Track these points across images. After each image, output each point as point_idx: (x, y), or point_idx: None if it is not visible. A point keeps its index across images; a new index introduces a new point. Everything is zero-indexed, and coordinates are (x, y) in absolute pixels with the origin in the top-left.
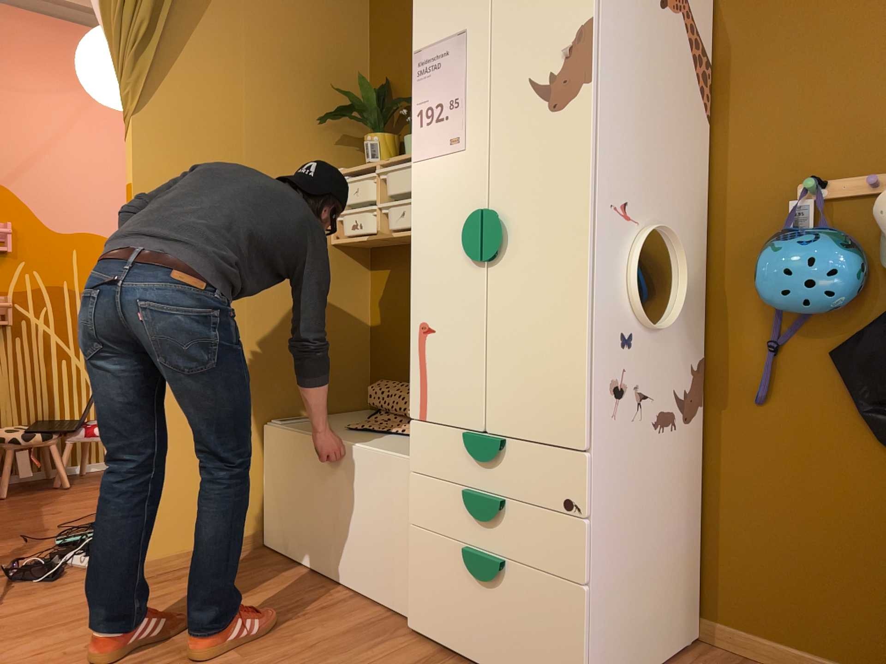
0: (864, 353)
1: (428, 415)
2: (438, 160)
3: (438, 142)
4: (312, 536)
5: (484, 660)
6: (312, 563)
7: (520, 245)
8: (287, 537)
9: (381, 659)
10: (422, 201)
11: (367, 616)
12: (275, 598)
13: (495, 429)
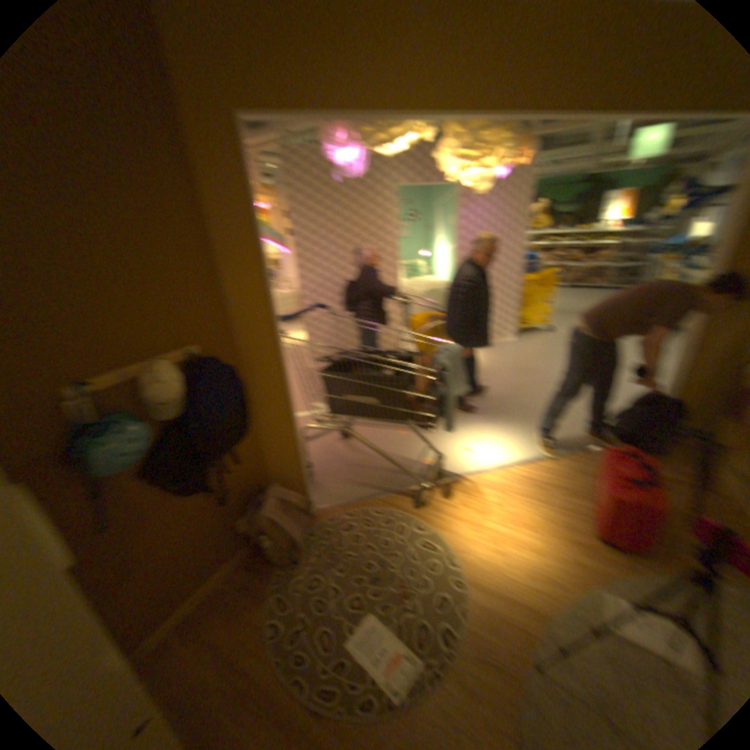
0: (155, 466)
1: None
2: None
3: None
4: None
5: None
6: None
7: None
8: None
9: None
10: None
11: None
12: None
13: None
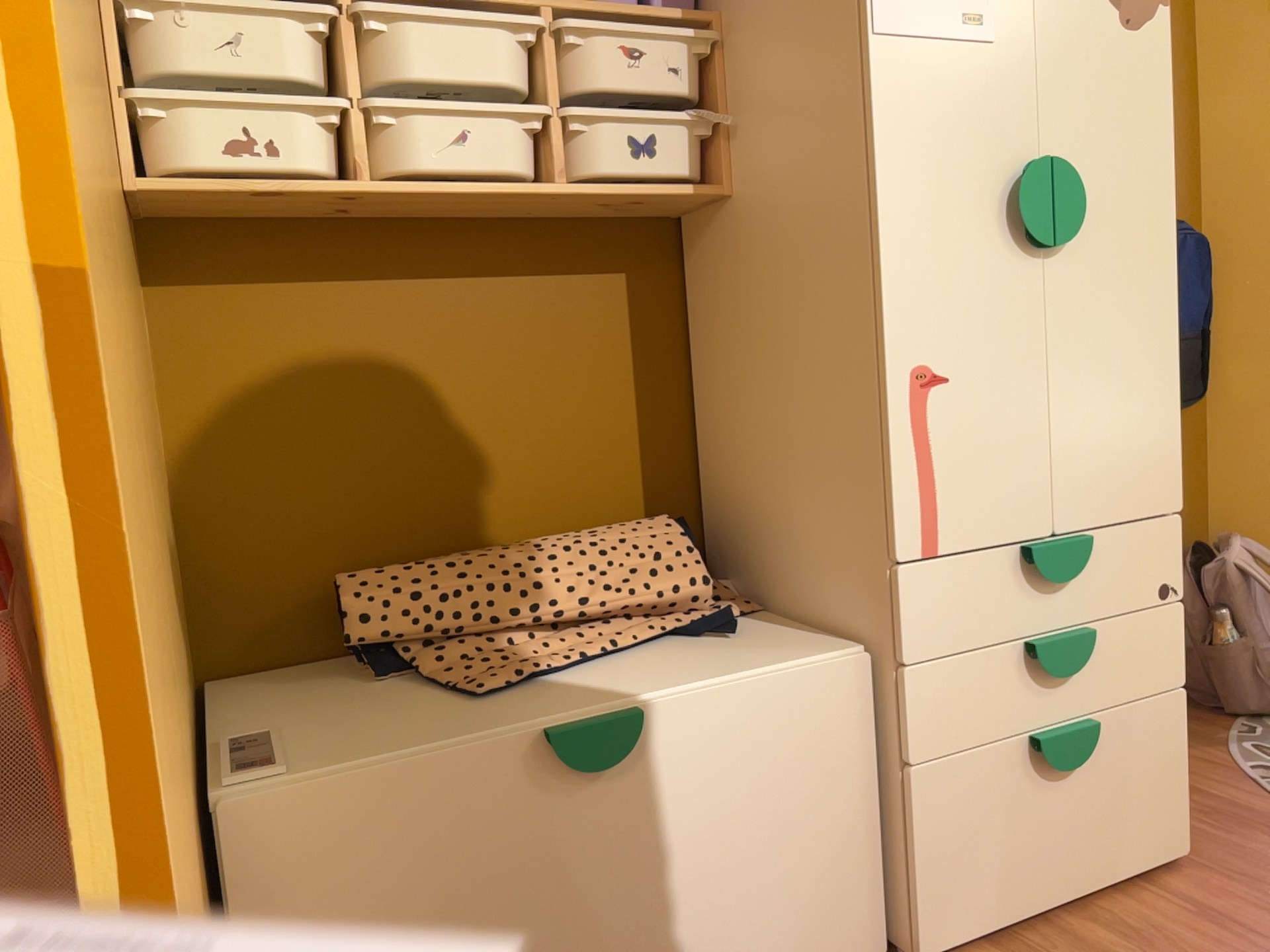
0: None
1: (945, 542)
2: (937, 48)
3: (936, 10)
4: None
5: (1067, 889)
6: None
7: (1092, 227)
8: None
9: None
10: (903, 121)
11: None
12: None
13: (1069, 524)
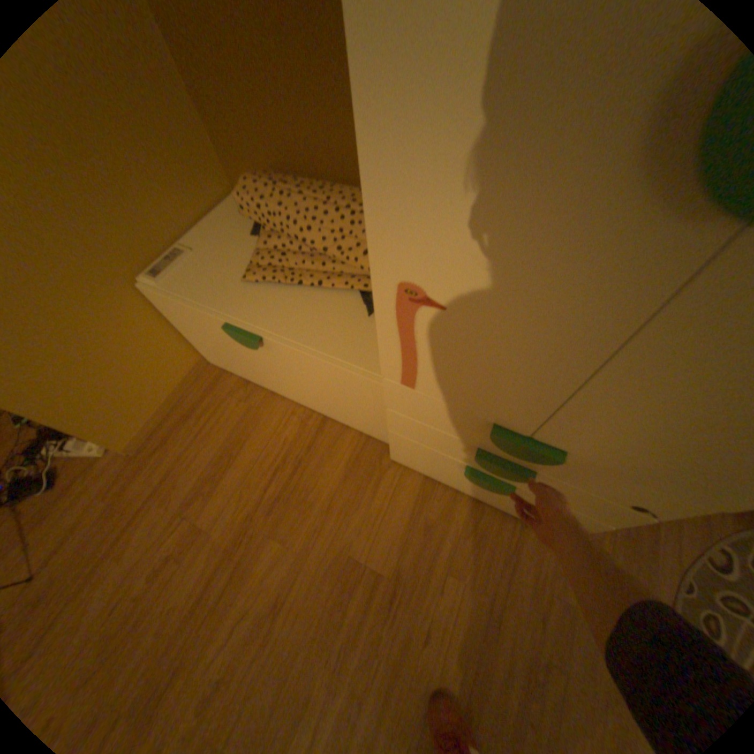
0: None
1: (419, 386)
2: None
3: None
4: (262, 377)
5: (471, 494)
6: (271, 389)
7: None
8: (232, 368)
9: (388, 504)
10: None
11: (349, 446)
12: (263, 444)
13: (552, 440)
